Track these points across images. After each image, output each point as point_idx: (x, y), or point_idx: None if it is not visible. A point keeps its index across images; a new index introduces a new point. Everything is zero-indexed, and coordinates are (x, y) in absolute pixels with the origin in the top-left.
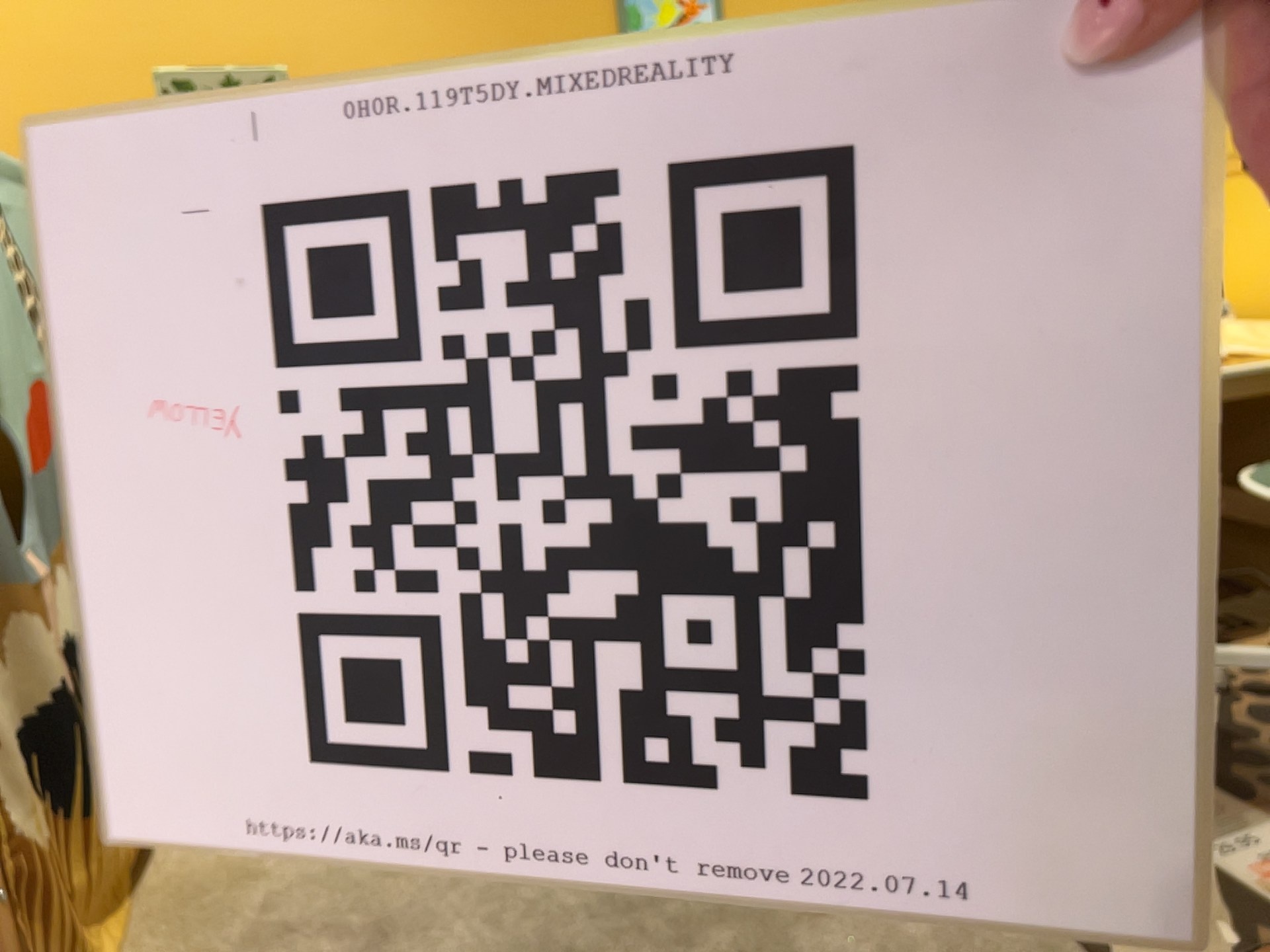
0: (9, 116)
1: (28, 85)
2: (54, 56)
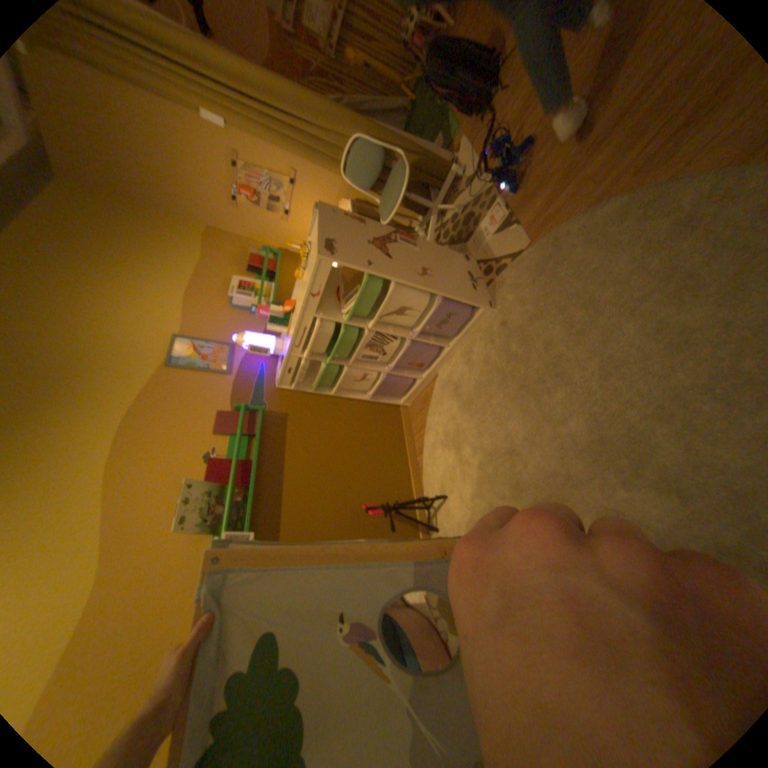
0: (170, 611)
1: (158, 600)
2: (147, 586)
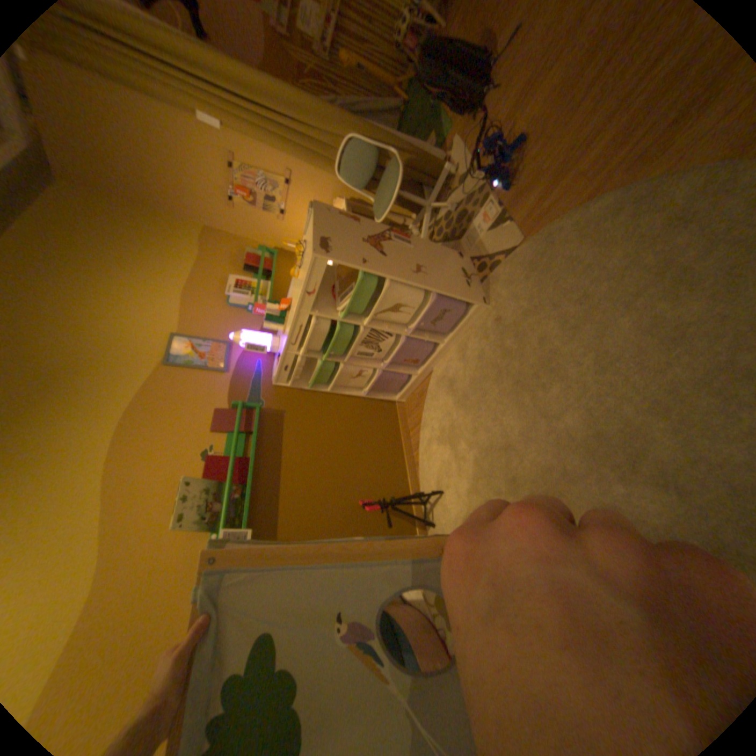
0: (169, 608)
1: (157, 598)
2: (146, 584)
